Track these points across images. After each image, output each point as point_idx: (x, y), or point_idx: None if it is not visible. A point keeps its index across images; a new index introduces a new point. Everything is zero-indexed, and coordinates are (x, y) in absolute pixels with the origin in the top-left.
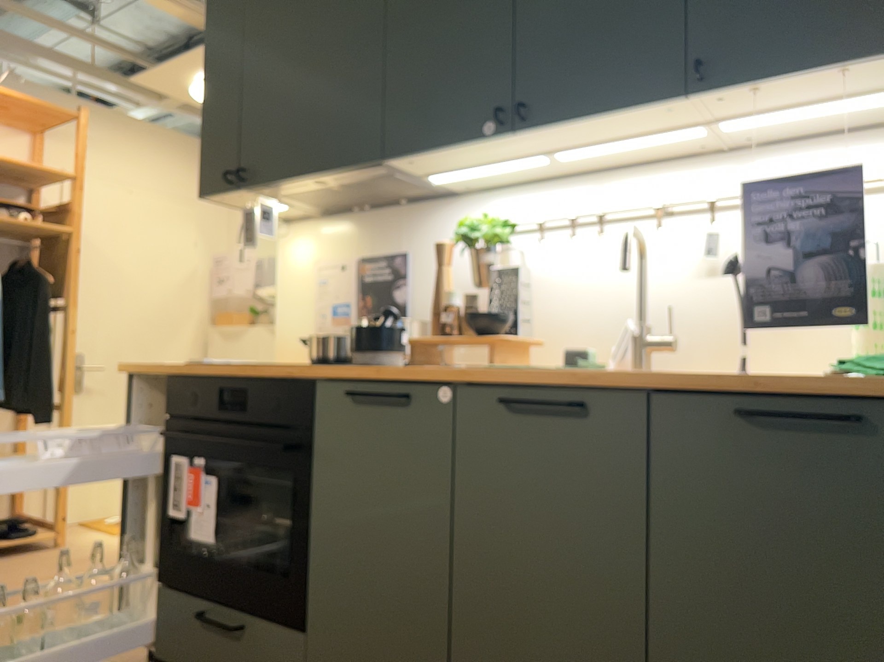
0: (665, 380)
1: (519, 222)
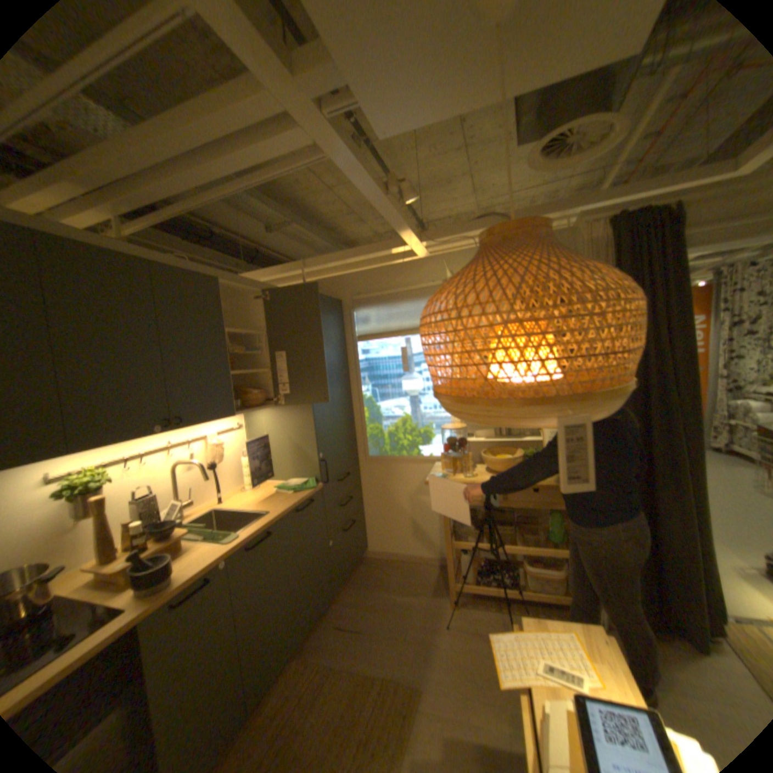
0: (285, 513)
1: (92, 468)
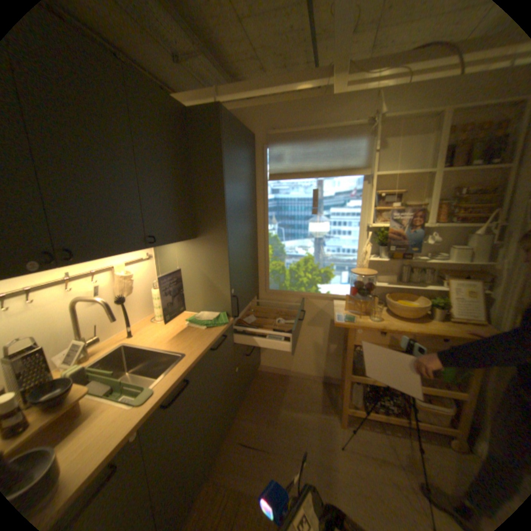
0: (202, 355)
1: None
